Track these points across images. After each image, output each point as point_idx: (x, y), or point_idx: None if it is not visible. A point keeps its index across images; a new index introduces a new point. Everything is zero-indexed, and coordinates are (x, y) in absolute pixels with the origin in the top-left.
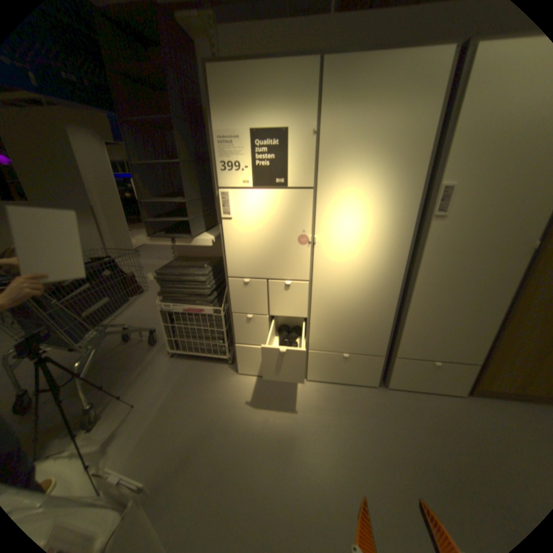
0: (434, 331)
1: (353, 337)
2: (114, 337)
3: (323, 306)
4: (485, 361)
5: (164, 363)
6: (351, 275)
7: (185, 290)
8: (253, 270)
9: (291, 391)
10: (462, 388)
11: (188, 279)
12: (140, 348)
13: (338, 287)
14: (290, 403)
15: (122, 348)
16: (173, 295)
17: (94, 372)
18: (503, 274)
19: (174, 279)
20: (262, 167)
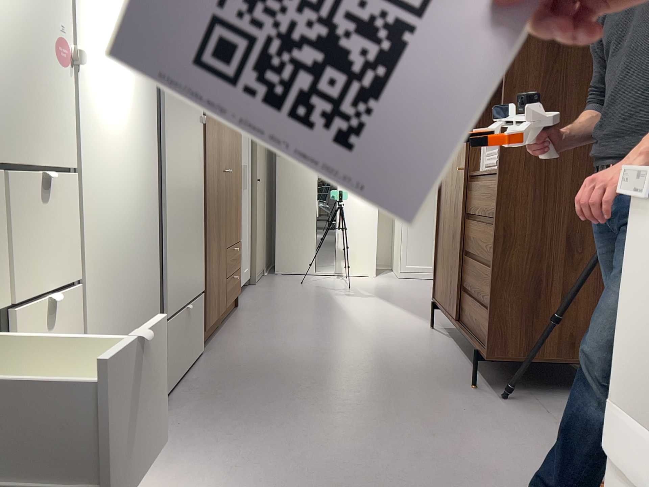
0: (180, 252)
1: (130, 302)
2: None
3: (94, 236)
4: (199, 287)
5: None
6: (118, 152)
7: None
8: None
9: None
10: (200, 338)
11: None
12: None
13: (107, 184)
14: None
15: None
16: None
17: None
18: (197, 154)
19: None
20: None
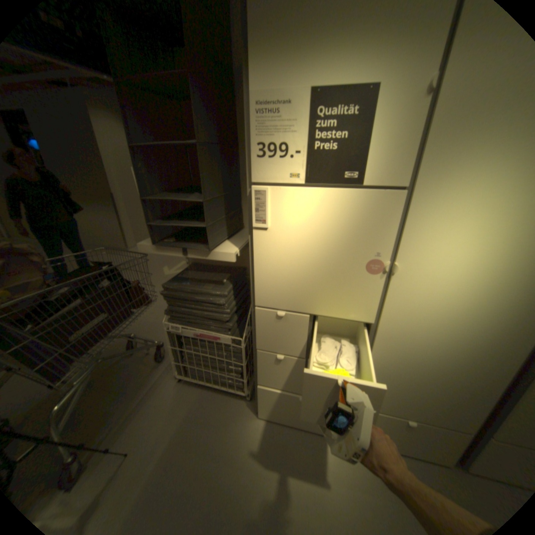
0: None
1: (429, 403)
2: (120, 346)
3: (390, 358)
4: None
5: (170, 389)
6: (447, 323)
7: (197, 311)
8: (292, 301)
9: (327, 456)
10: None
11: (202, 299)
12: (145, 363)
13: (419, 338)
14: (328, 478)
15: (126, 362)
16: (182, 315)
17: (90, 393)
18: None
19: (185, 297)
20: (324, 151)
